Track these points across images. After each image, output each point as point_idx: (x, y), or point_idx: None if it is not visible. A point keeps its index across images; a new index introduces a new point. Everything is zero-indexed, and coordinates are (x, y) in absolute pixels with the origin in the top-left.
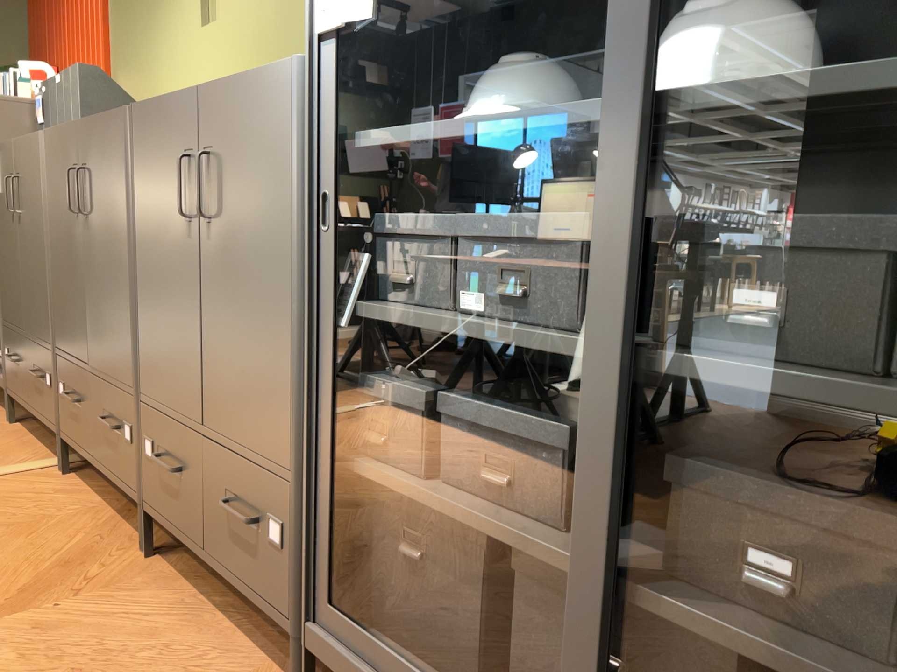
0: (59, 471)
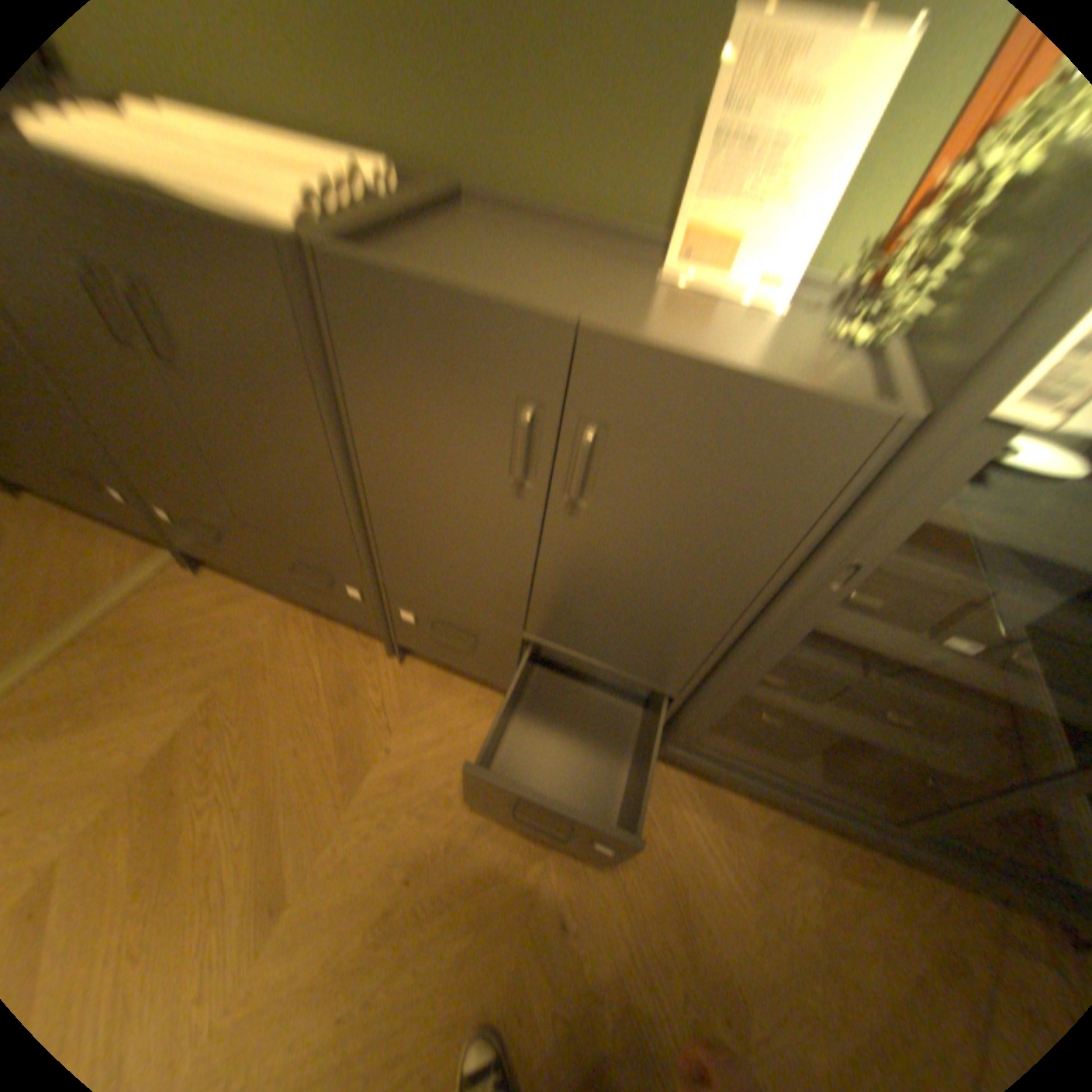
0: (185, 569)
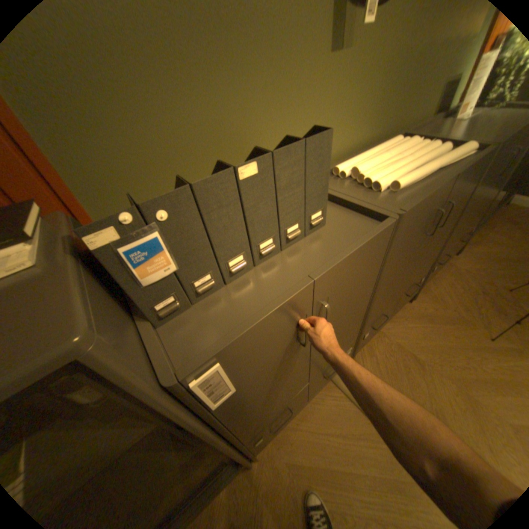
0: None
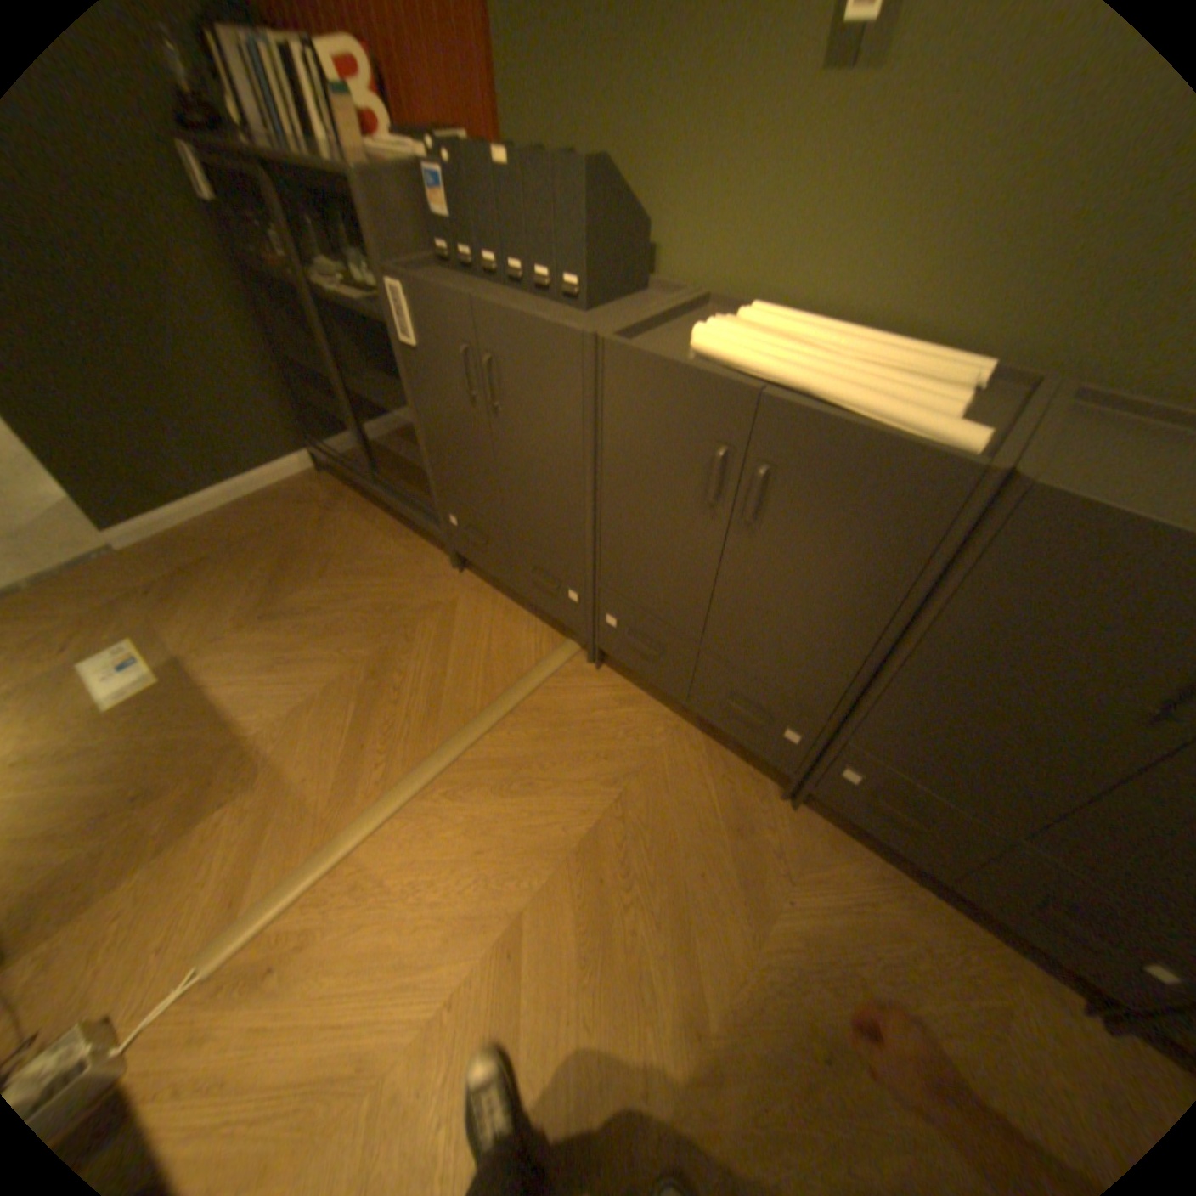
0: (591, 665)
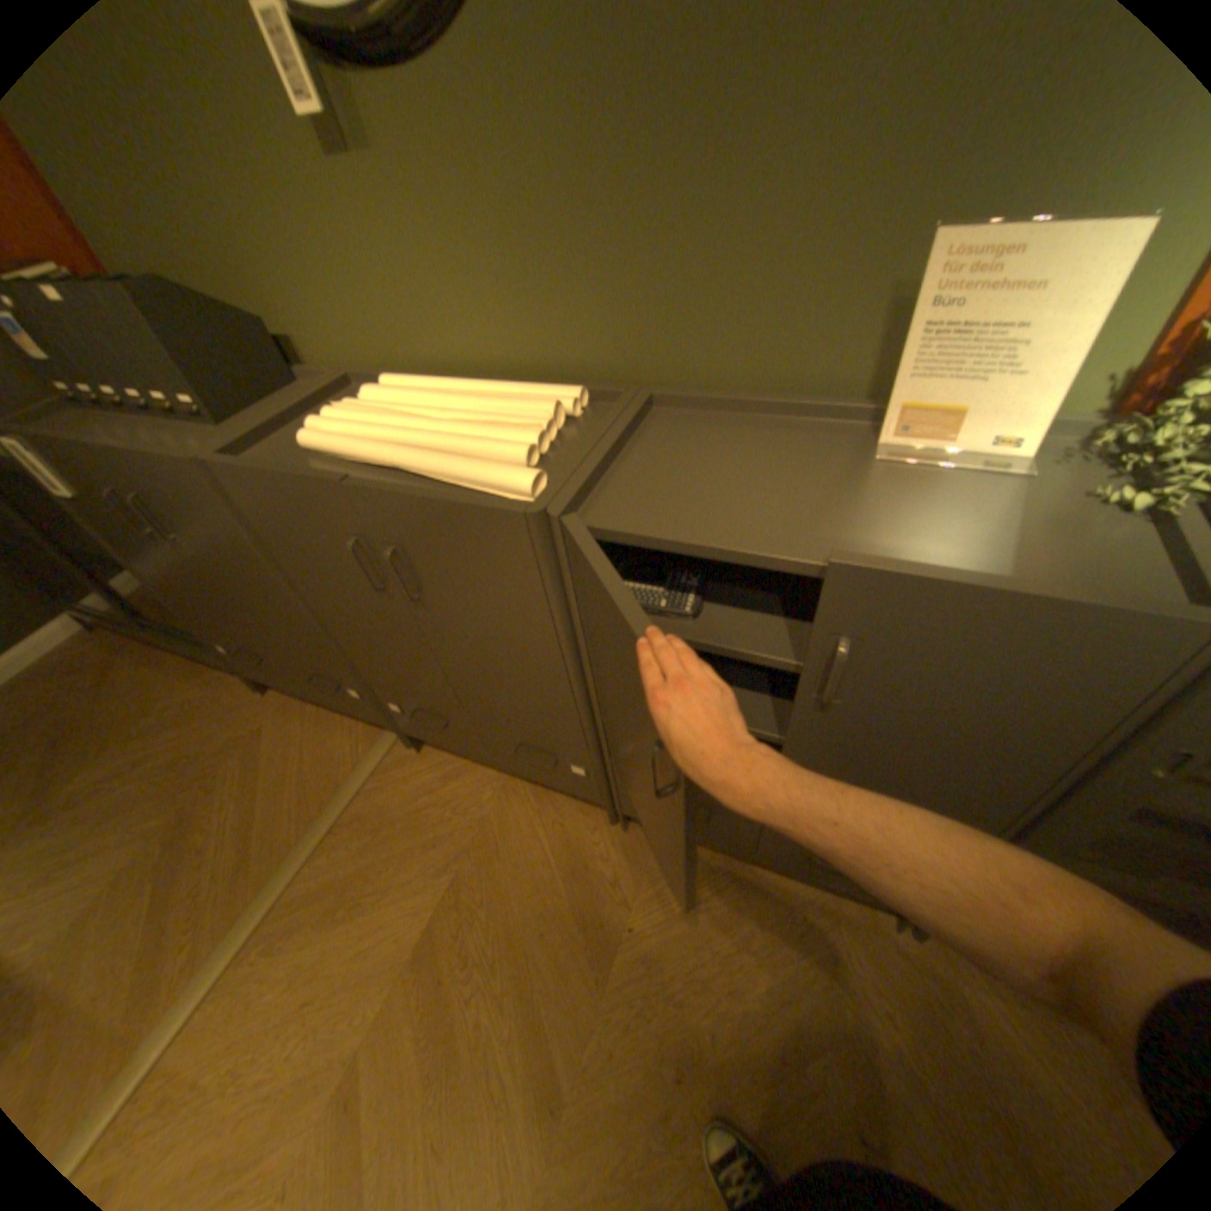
0: (411, 751)
